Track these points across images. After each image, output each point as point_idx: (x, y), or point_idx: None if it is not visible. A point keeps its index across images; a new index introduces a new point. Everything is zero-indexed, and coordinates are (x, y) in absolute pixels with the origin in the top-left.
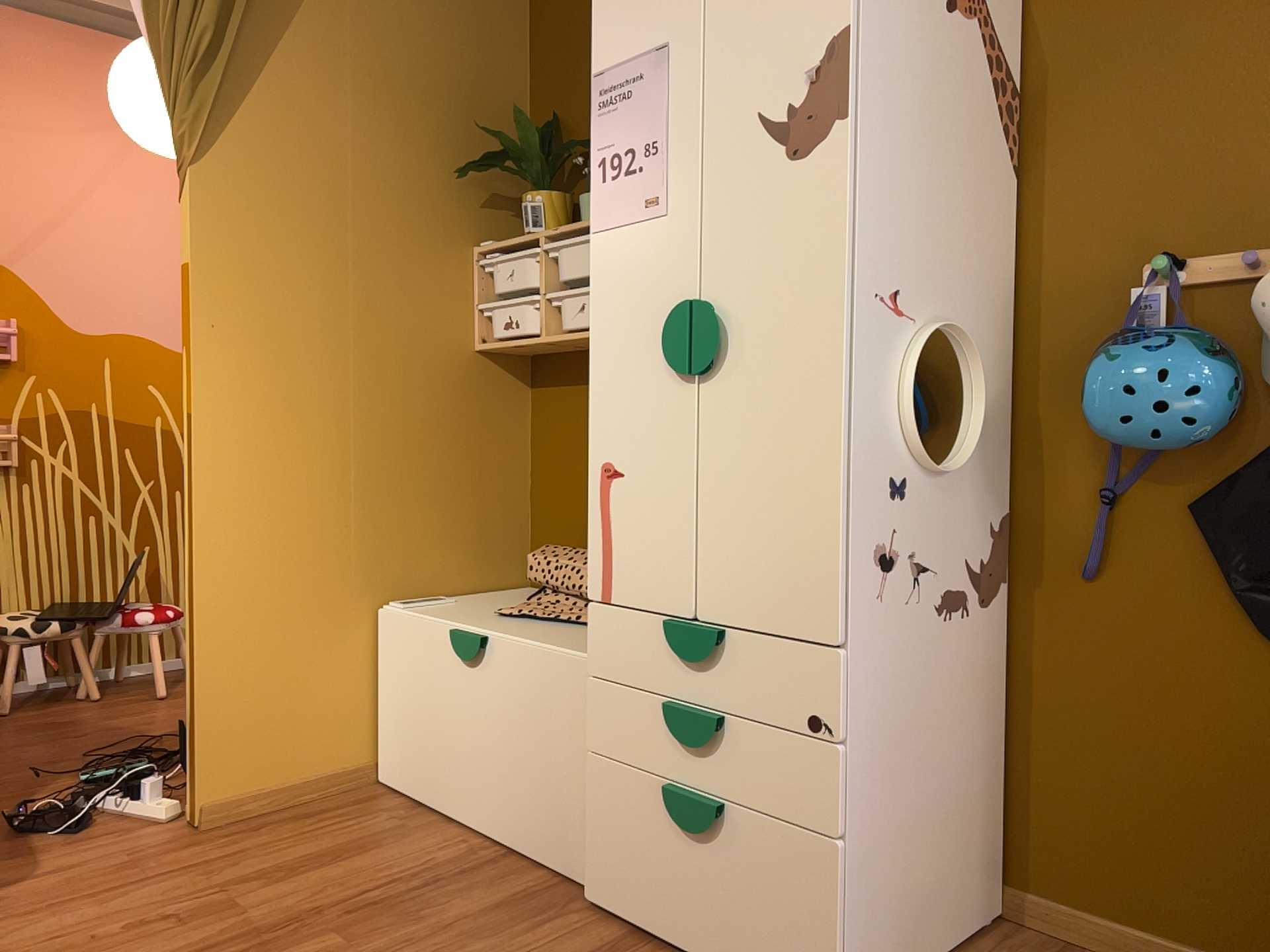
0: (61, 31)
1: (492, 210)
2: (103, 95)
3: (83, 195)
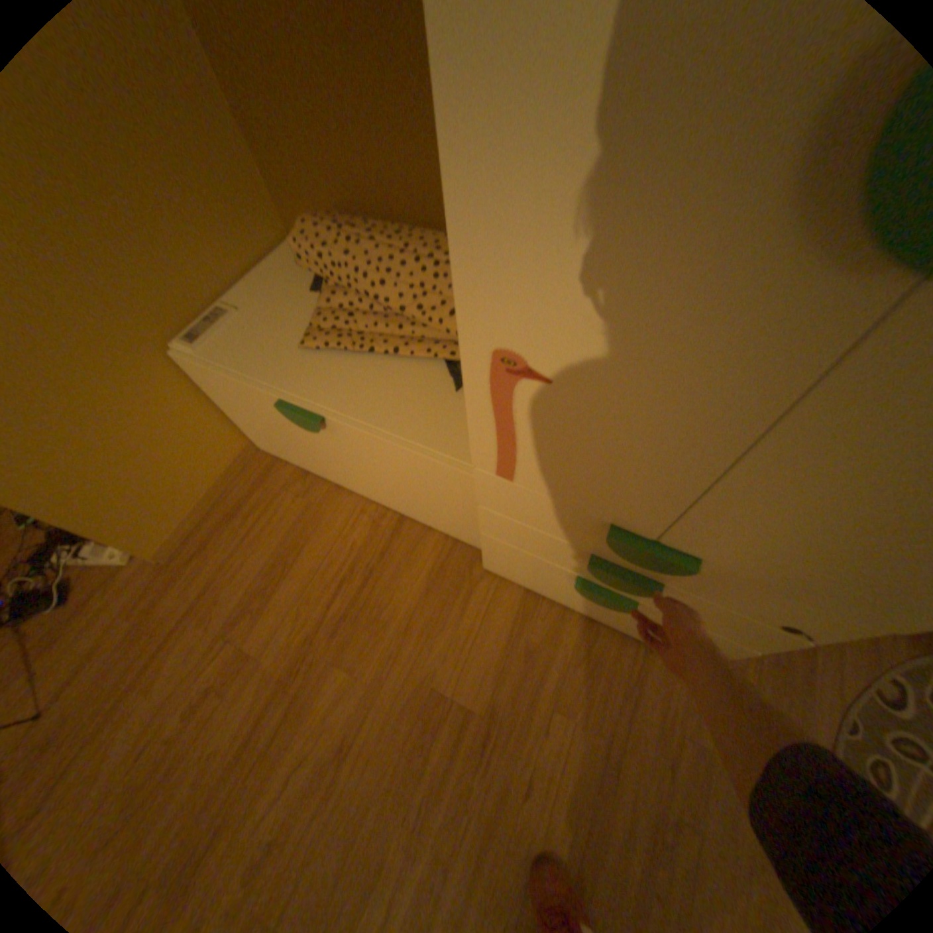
0: None
1: None
2: None
3: None
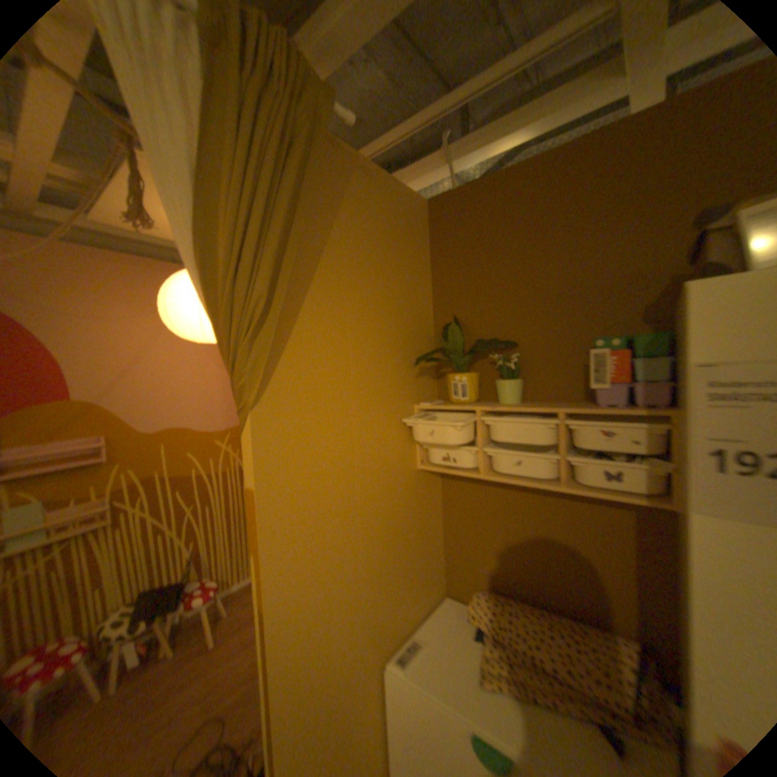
0: (116, 257)
1: (420, 377)
2: (146, 292)
3: (138, 353)
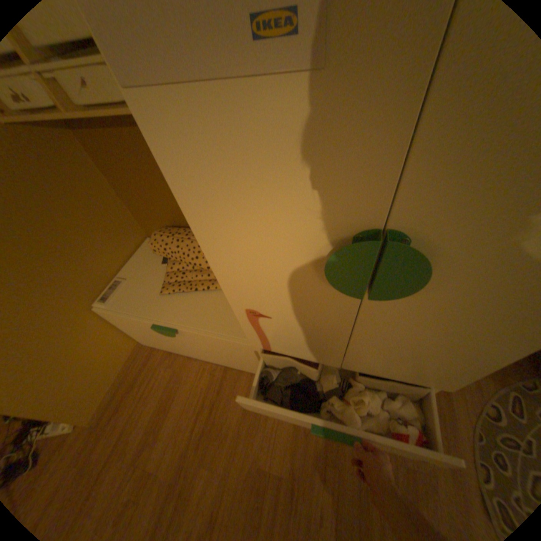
0: None
1: None
2: None
3: None
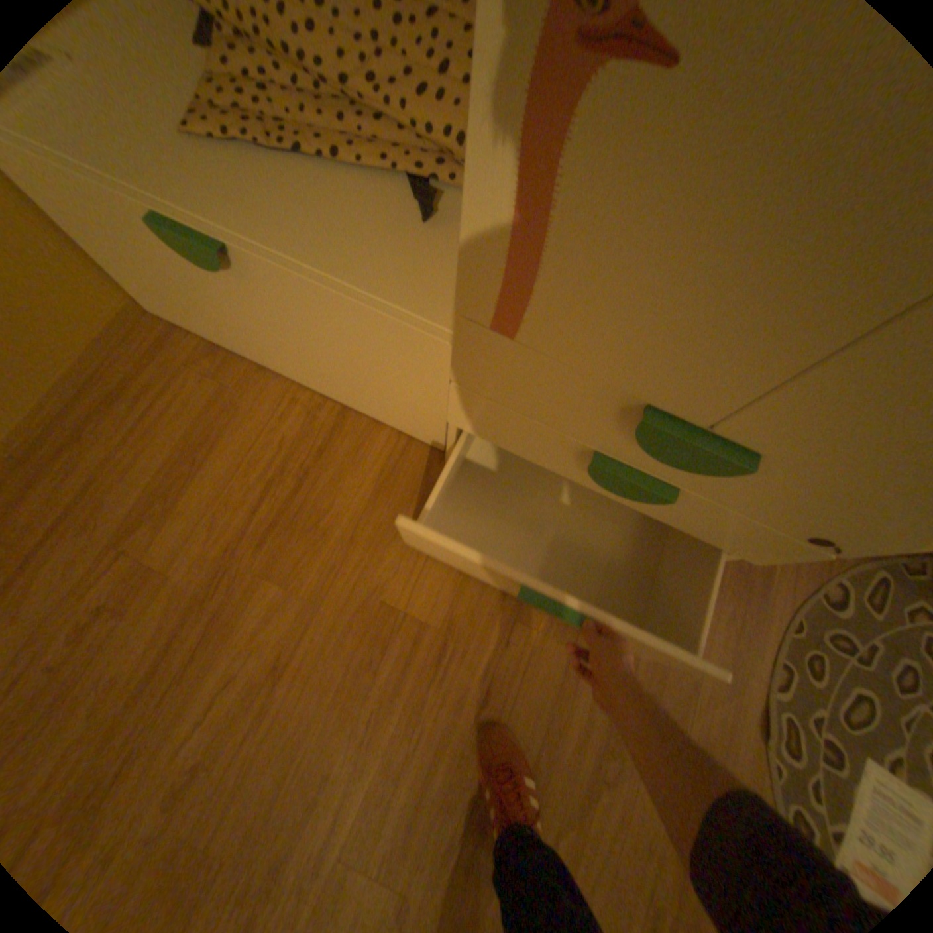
0: None
1: None
2: None
3: None
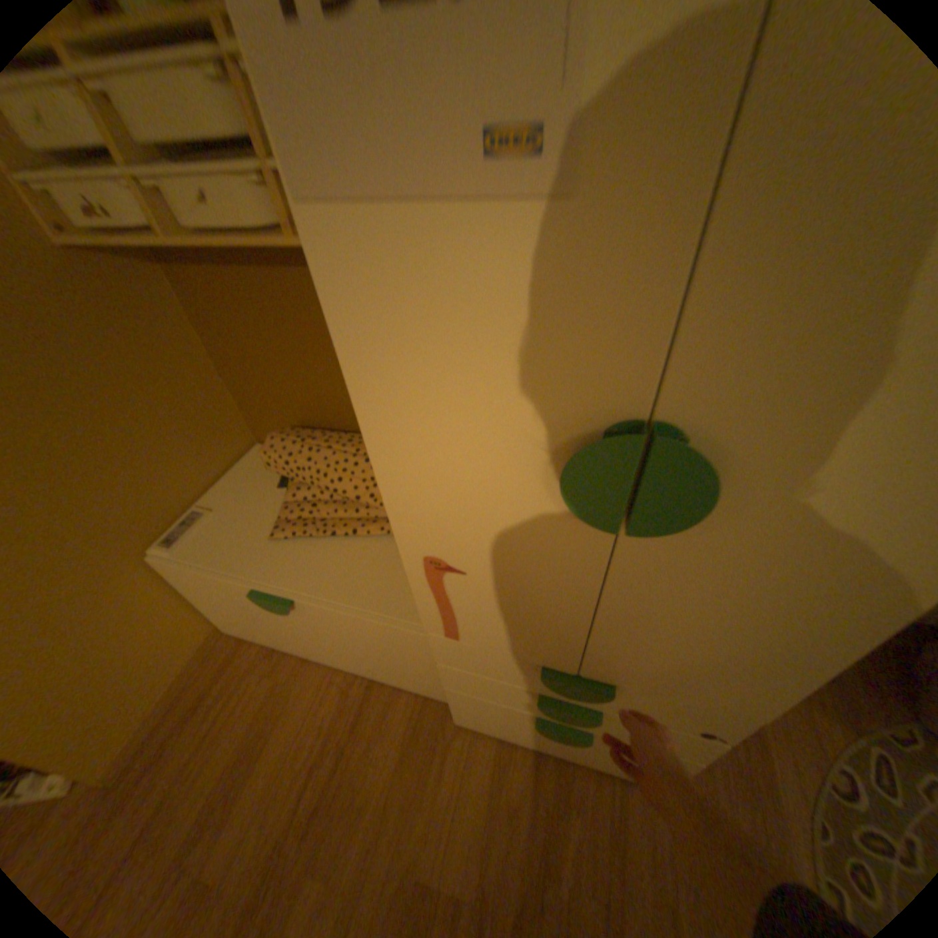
0: None
1: None
2: None
3: None
